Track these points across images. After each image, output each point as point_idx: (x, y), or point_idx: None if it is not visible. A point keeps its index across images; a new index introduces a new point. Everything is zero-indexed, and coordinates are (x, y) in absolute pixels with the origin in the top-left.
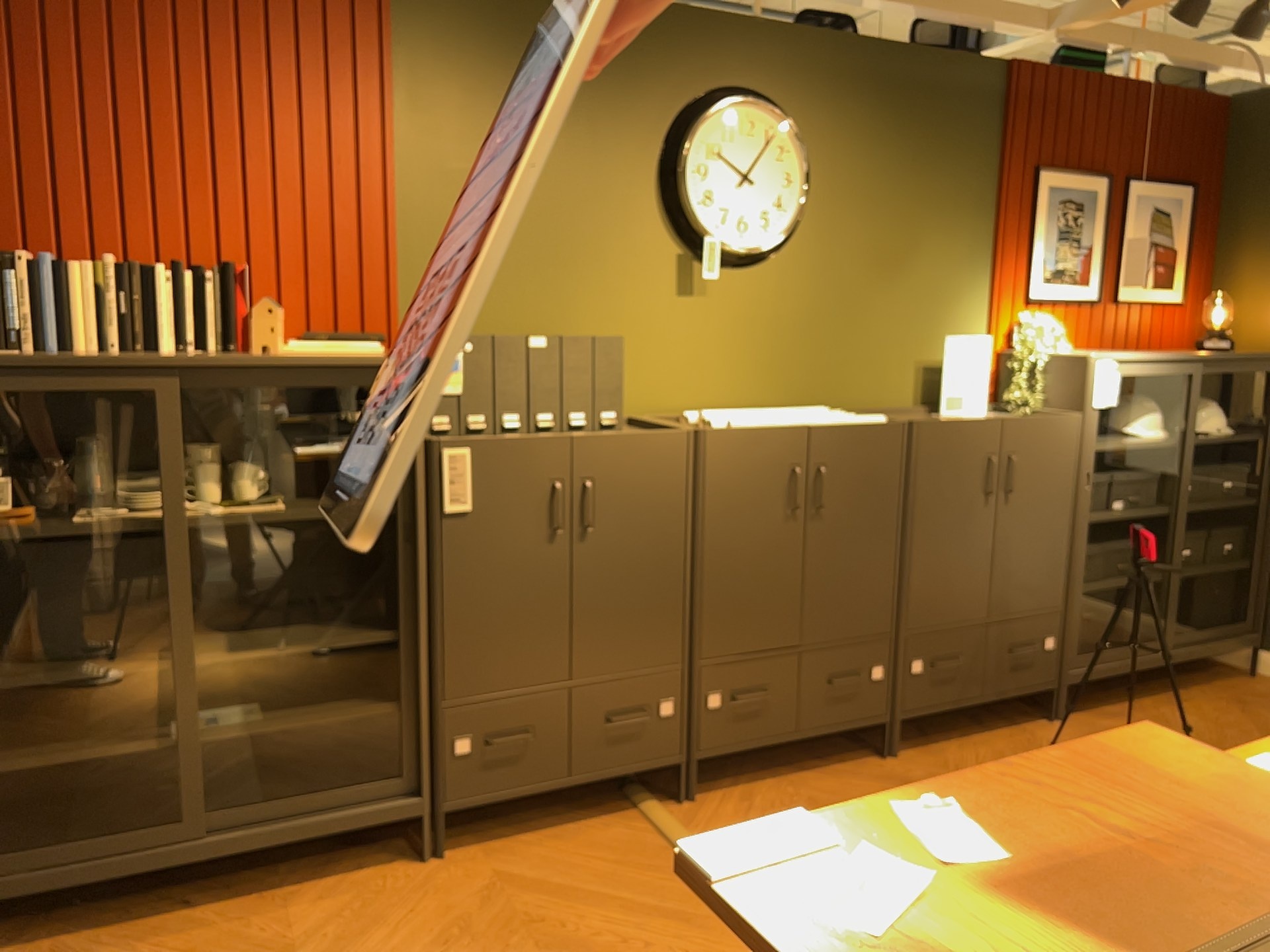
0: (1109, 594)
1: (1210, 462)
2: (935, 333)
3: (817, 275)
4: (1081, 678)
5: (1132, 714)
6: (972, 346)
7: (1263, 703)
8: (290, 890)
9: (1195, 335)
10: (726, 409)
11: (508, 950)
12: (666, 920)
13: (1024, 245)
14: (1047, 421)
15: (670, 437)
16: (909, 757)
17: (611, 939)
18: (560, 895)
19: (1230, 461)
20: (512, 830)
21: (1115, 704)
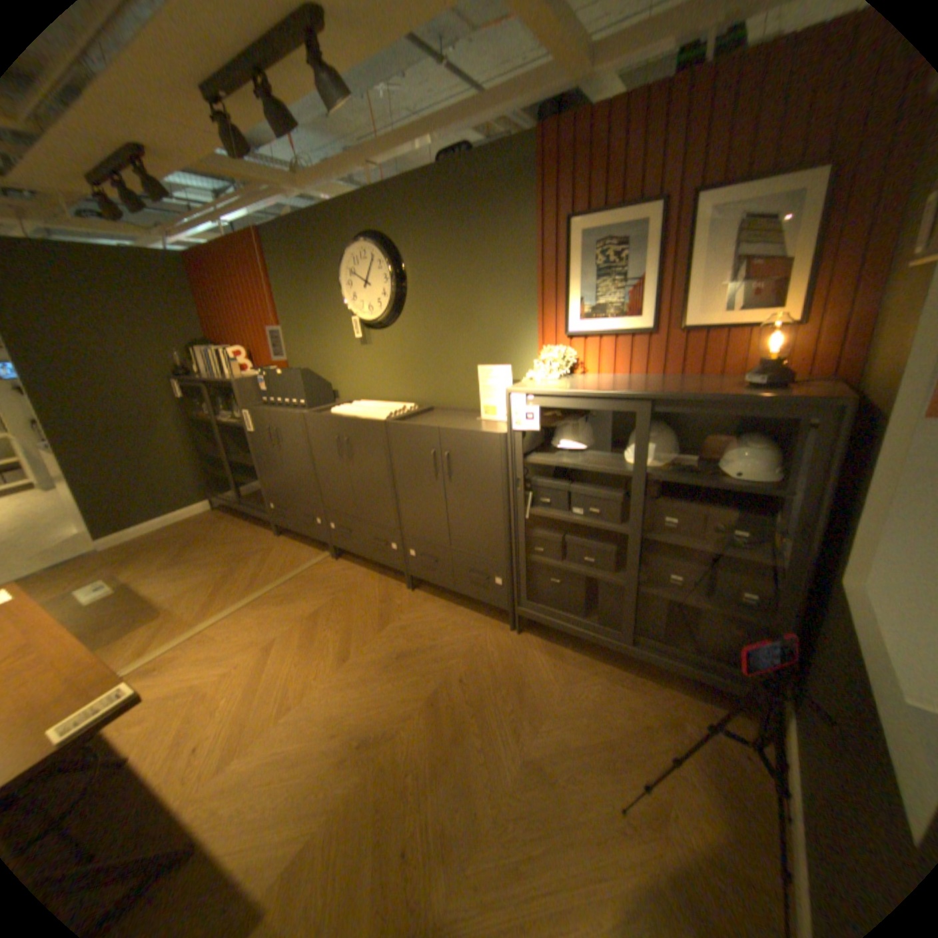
0: (574, 574)
1: (737, 505)
2: (496, 361)
3: (419, 330)
4: (527, 615)
5: (566, 663)
6: (496, 373)
7: (689, 741)
8: (256, 527)
9: (835, 359)
10: (389, 401)
11: (231, 564)
12: (252, 582)
13: (561, 288)
14: (471, 434)
15: (294, 415)
16: (417, 594)
17: (239, 577)
18: (263, 561)
19: (768, 511)
20: (301, 540)
21: (577, 652)
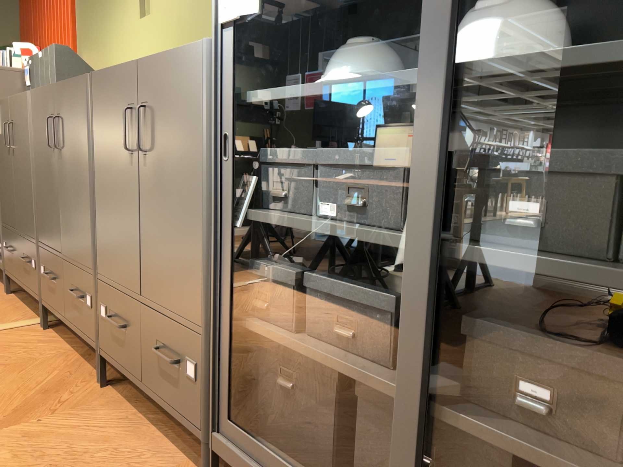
0: (322, 370)
1: None
2: None
3: None
4: (225, 455)
5: None
6: None
7: None
8: None
9: None
10: None
11: None
12: None
13: None
14: (170, 56)
15: (24, 97)
16: (104, 394)
17: None
18: None
19: None
20: (30, 301)
21: None
